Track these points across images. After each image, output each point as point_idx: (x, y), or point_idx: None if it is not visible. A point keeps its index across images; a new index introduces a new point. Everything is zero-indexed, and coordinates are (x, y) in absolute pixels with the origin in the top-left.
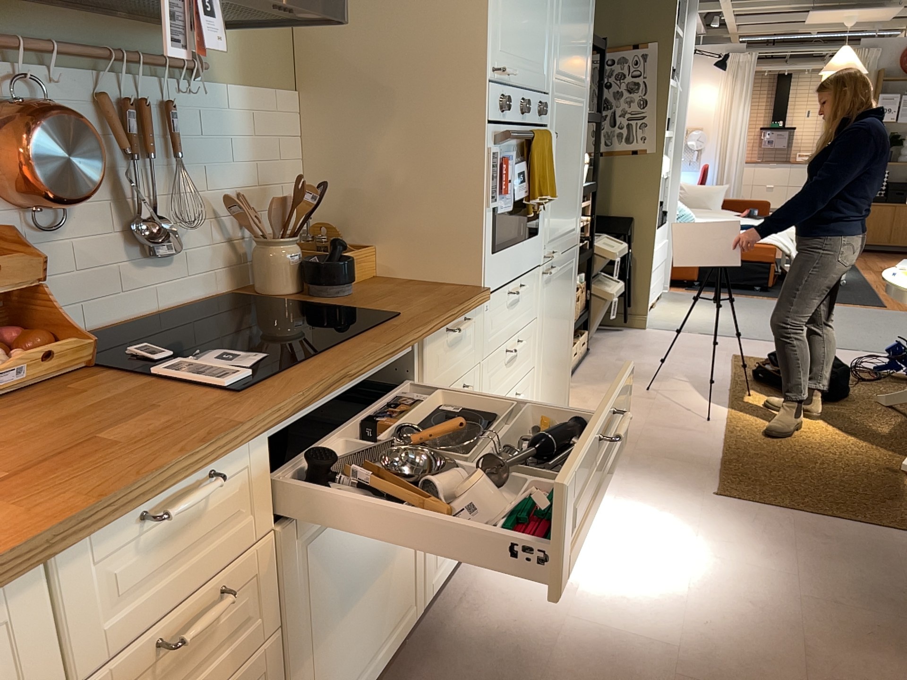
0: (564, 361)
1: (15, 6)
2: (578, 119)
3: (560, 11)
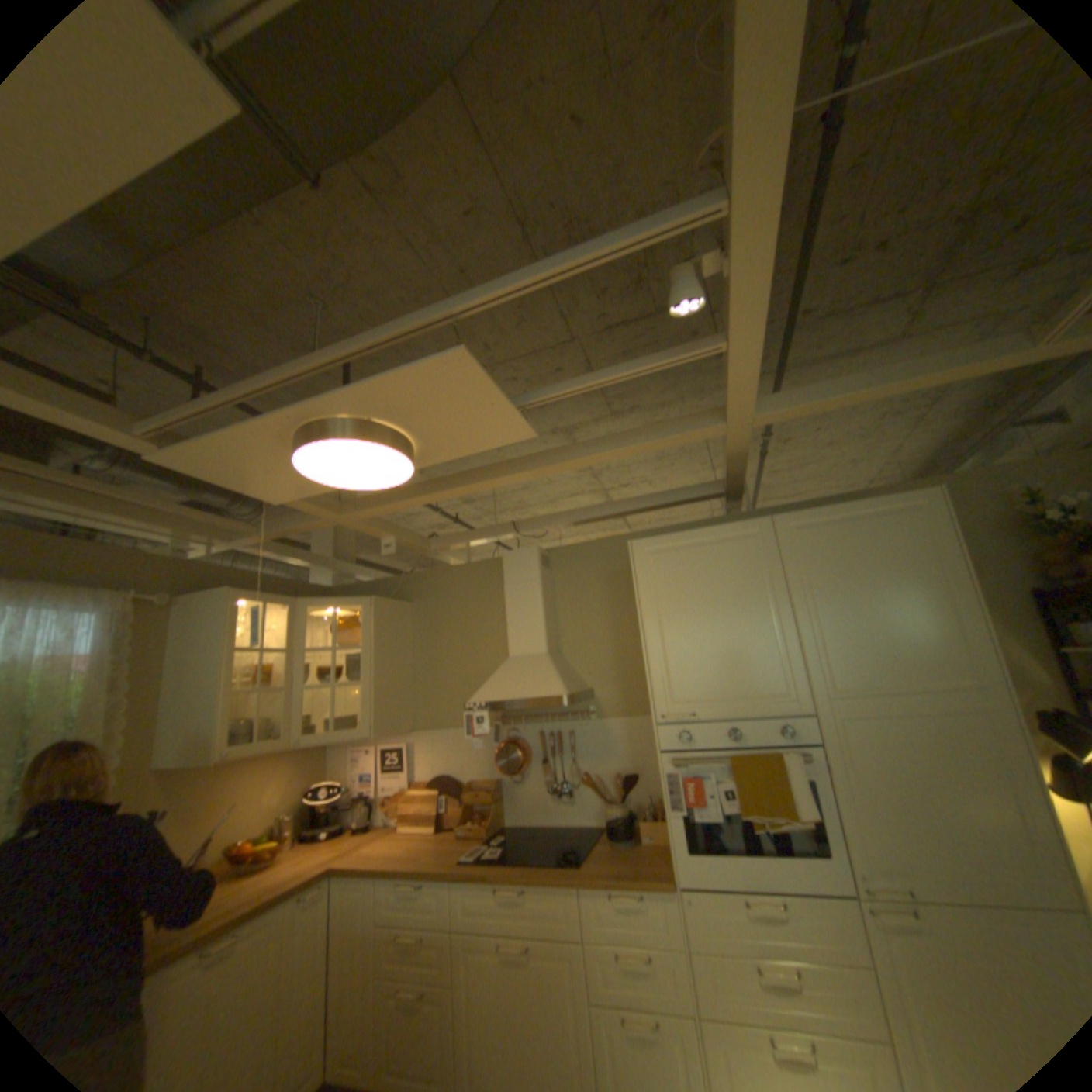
0: None
1: (516, 707)
2: (957, 728)
3: (818, 638)
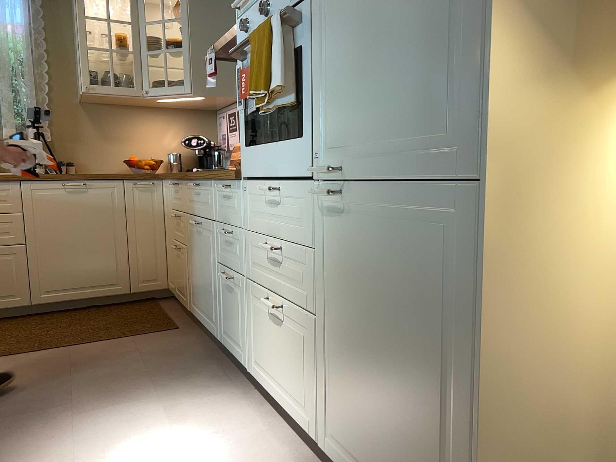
0: (430, 440)
1: None
2: None
3: None
